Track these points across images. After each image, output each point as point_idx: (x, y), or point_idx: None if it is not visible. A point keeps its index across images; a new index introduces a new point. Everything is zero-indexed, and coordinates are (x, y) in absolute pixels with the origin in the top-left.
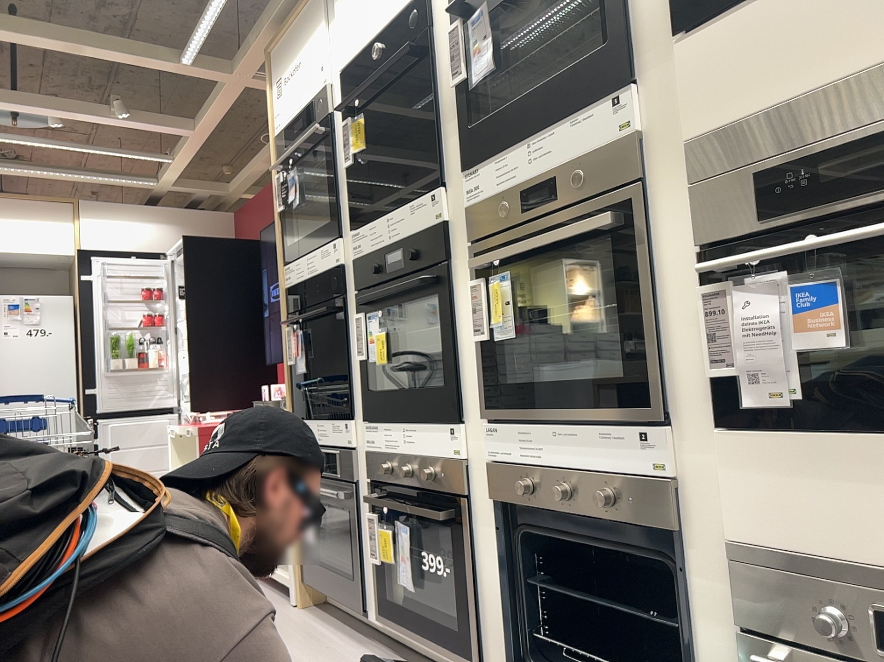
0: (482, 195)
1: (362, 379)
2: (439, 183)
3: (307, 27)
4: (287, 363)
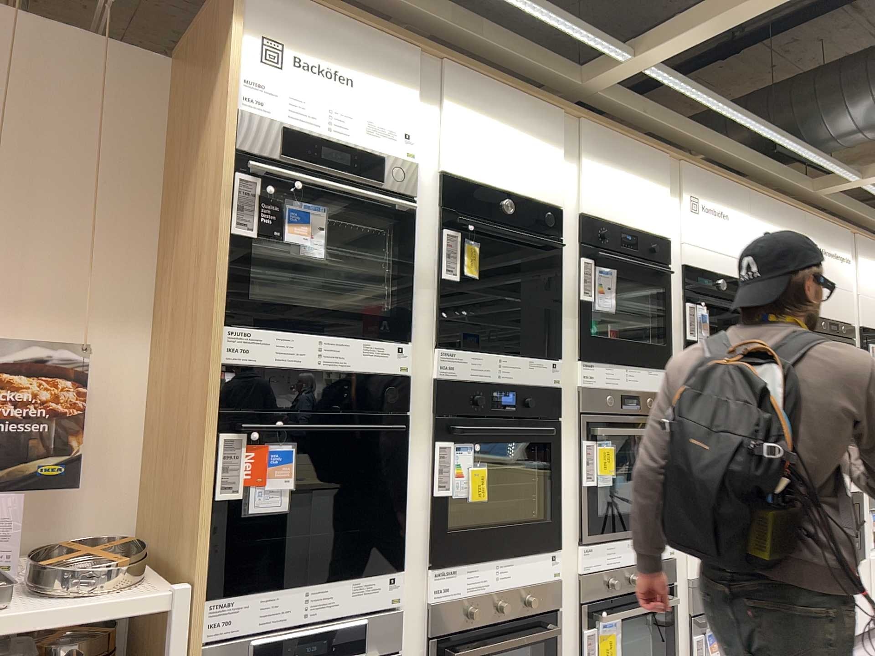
0: (595, 384)
1: (437, 517)
2: (558, 357)
3: (382, 59)
4: (219, 495)
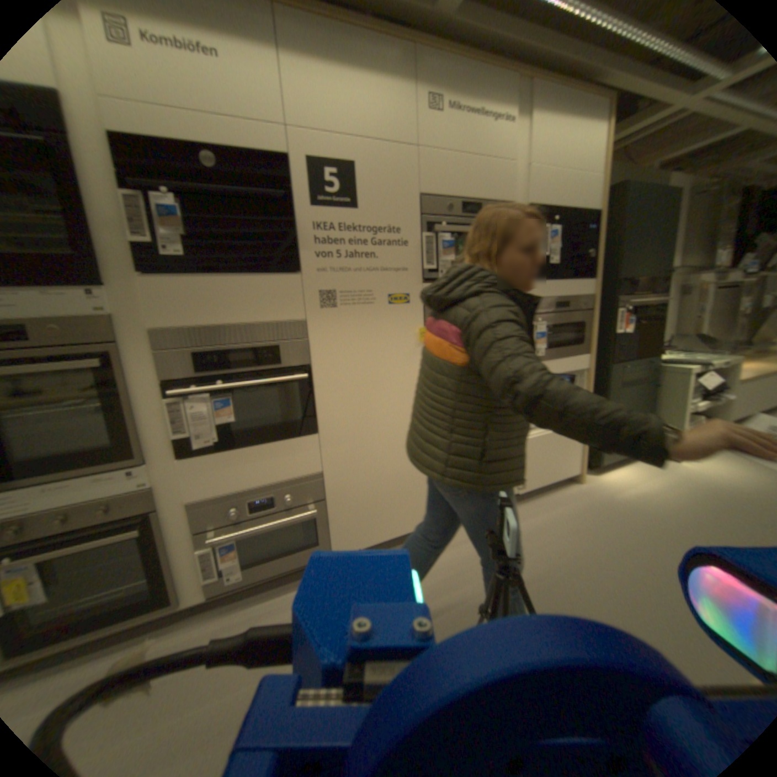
0: None
1: None
2: None
3: None
4: None
